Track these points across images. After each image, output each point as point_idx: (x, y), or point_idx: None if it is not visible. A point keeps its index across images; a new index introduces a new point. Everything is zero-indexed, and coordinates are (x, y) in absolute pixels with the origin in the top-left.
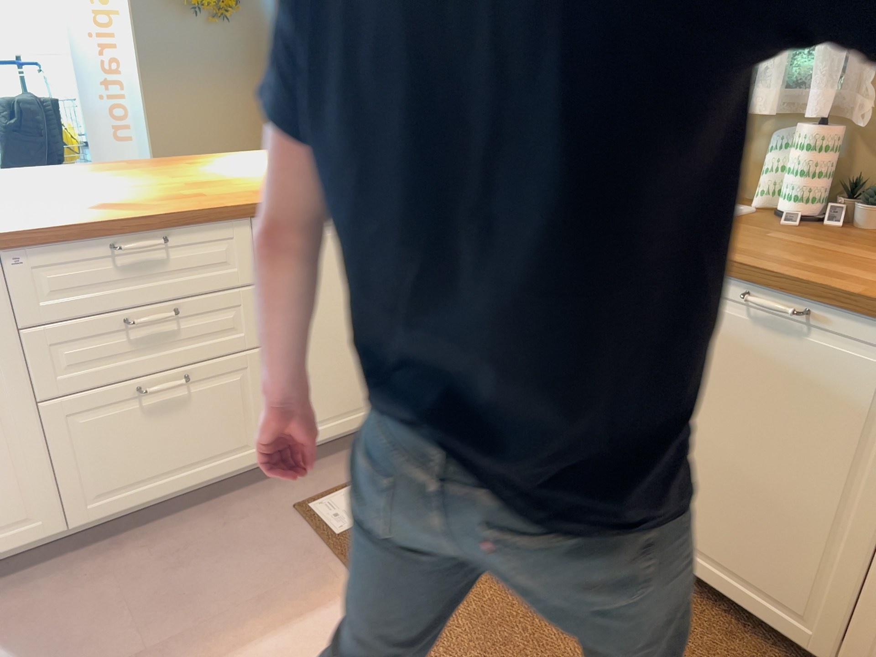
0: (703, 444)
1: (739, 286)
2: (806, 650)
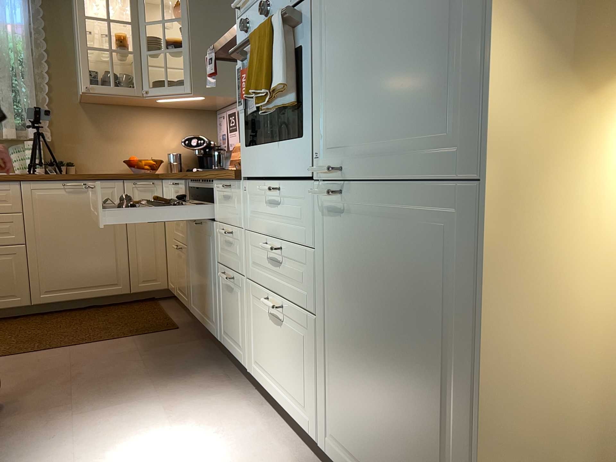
0: (63, 245)
1: (59, 183)
2: (121, 294)
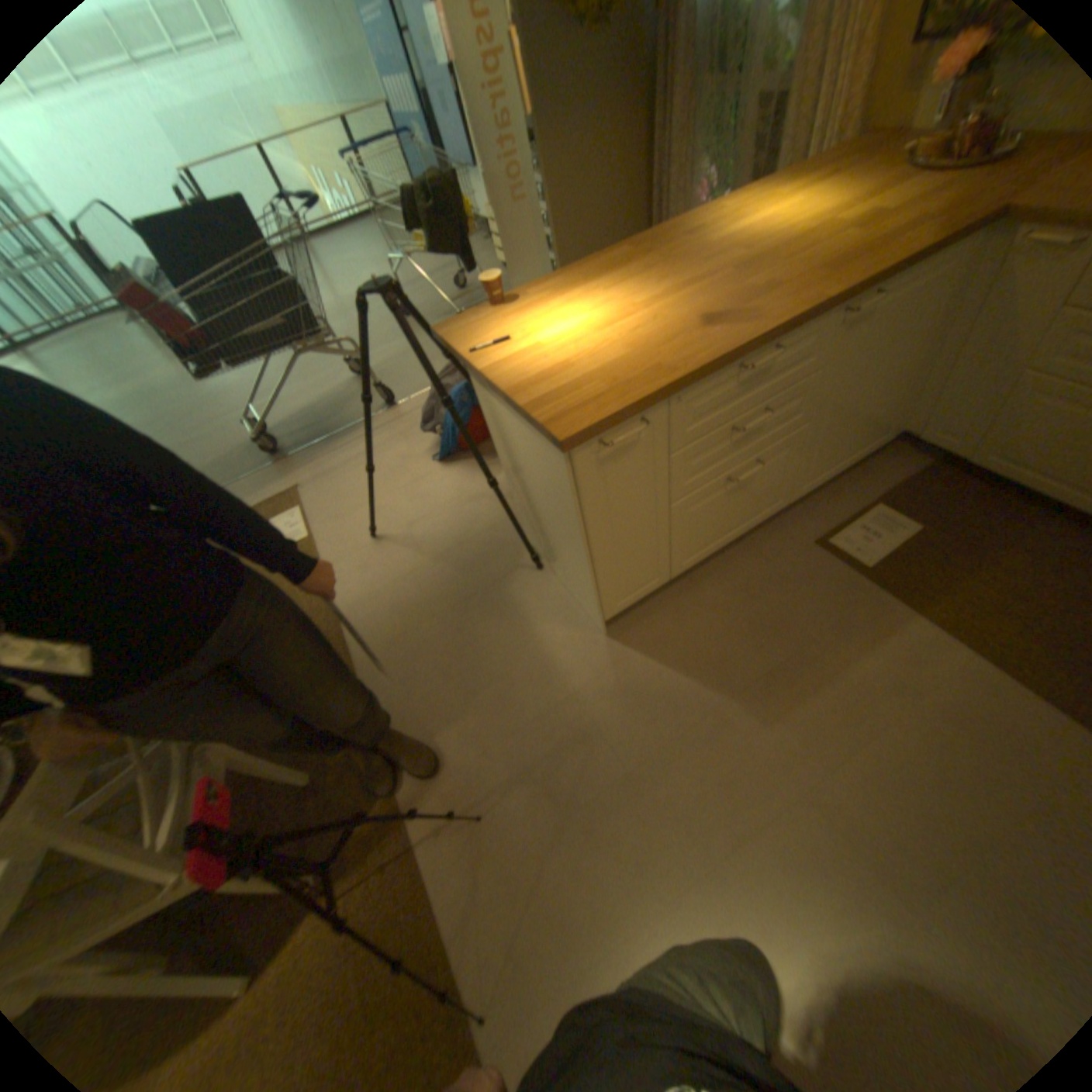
0: None
1: None
2: None
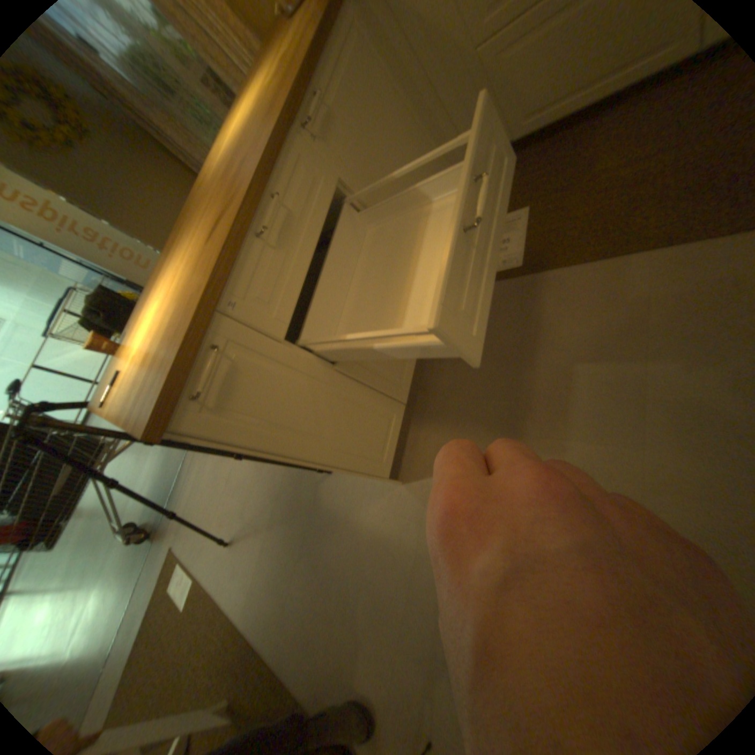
0: None
1: None
2: None
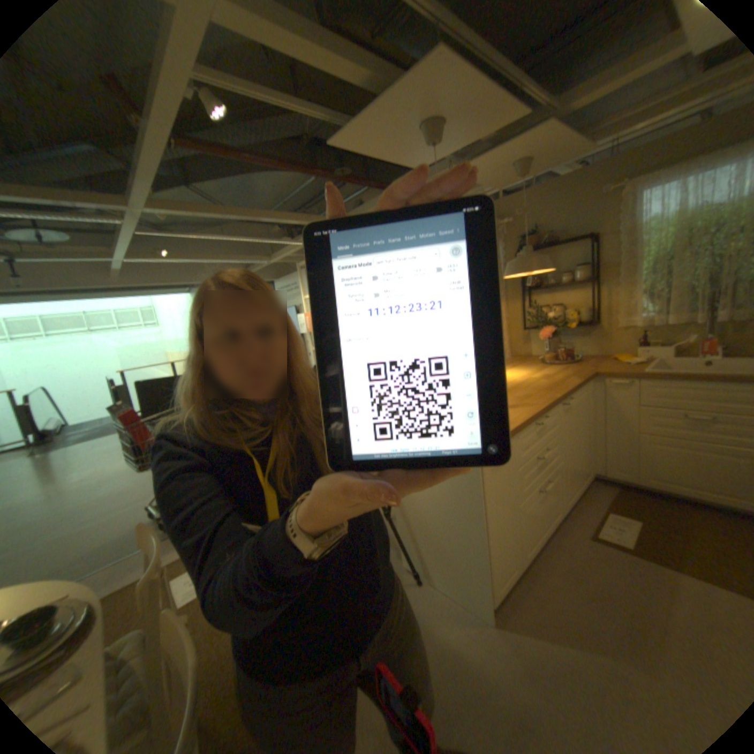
0: None
1: None
2: None
